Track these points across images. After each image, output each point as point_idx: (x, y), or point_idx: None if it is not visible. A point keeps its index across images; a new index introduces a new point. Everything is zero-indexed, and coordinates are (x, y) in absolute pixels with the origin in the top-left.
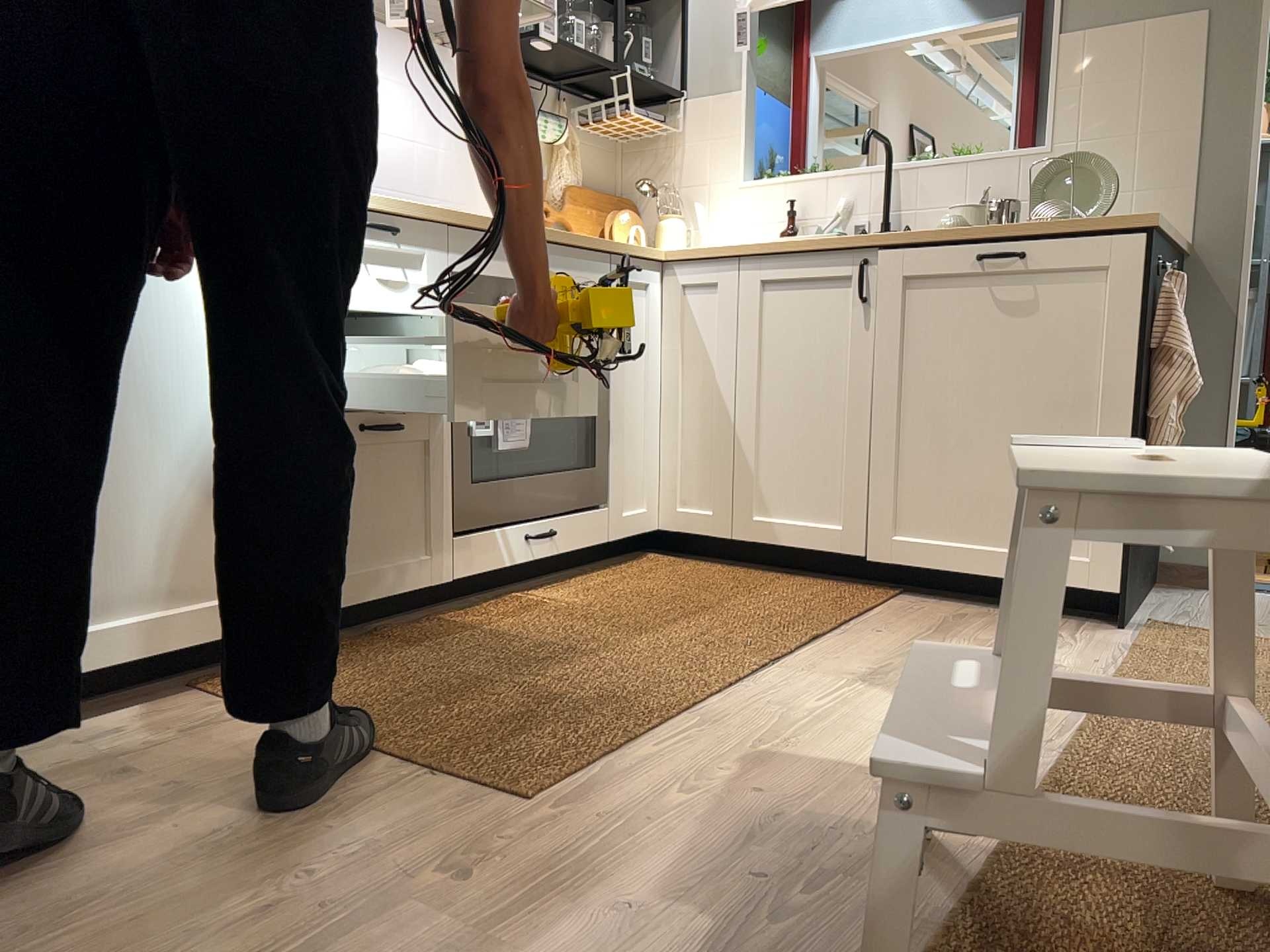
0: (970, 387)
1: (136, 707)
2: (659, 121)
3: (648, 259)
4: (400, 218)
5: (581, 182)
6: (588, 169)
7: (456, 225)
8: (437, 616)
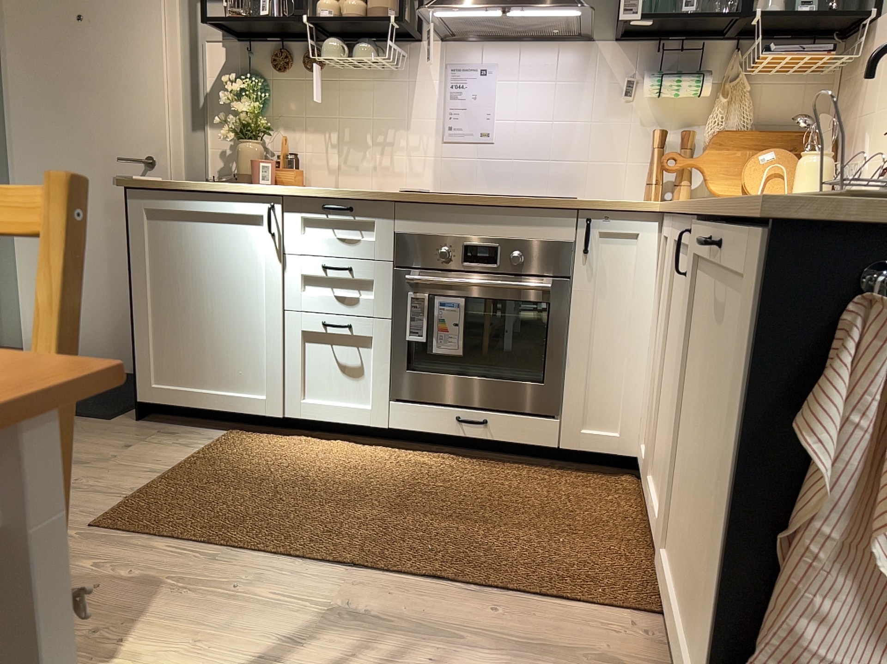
0: (706, 416)
1: (201, 429)
2: (820, 52)
3: (637, 214)
4: (352, 200)
5: (753, 123)
6: (776, 108)
7: (397, 200)
8: (386, 449)
